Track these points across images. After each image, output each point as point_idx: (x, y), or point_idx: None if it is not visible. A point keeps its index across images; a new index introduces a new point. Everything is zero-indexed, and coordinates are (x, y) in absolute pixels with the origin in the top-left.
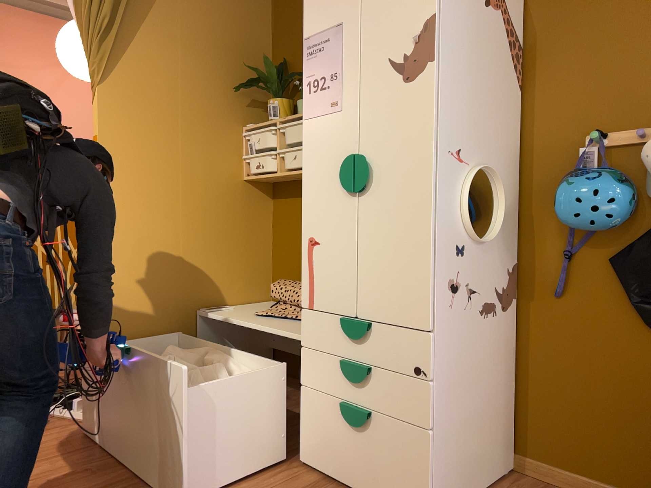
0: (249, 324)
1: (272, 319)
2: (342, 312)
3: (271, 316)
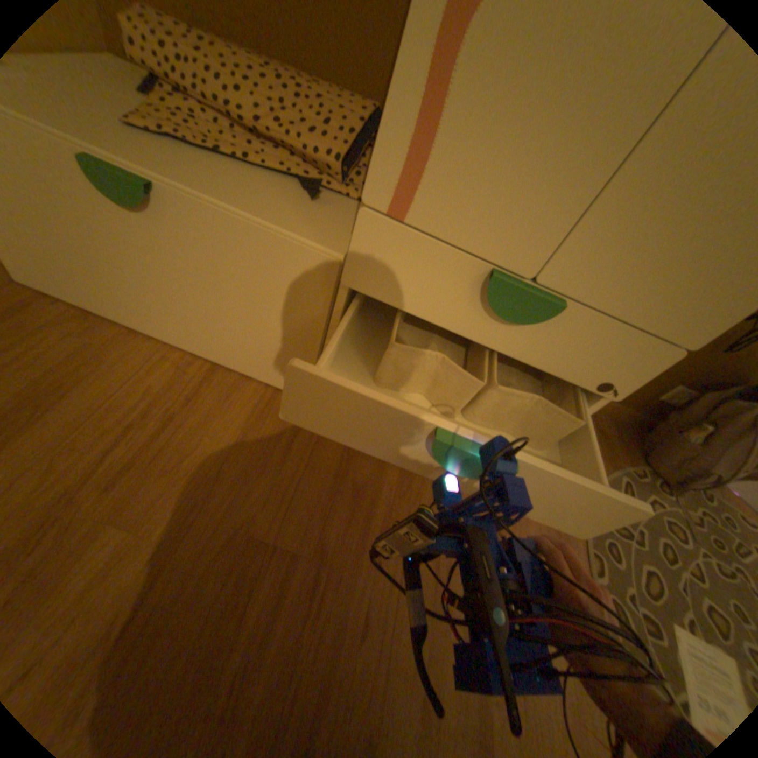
0: (149, 172)
1: (190, 151)
2: (498, 254)
3: (181, 138)
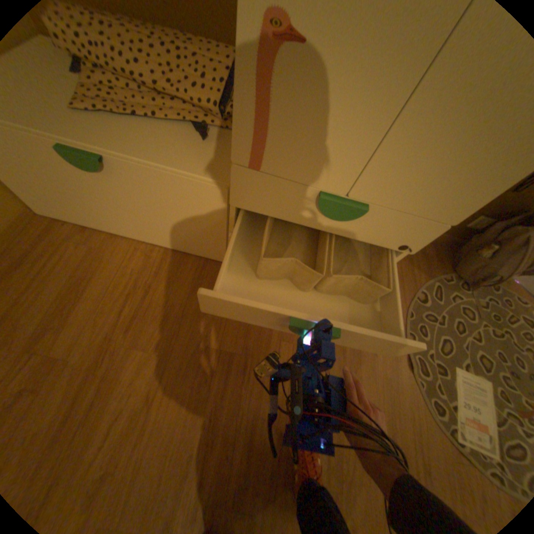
0: (97, 148)
1: (117, 119)
2: (321, 183)
3: (108, 110)
